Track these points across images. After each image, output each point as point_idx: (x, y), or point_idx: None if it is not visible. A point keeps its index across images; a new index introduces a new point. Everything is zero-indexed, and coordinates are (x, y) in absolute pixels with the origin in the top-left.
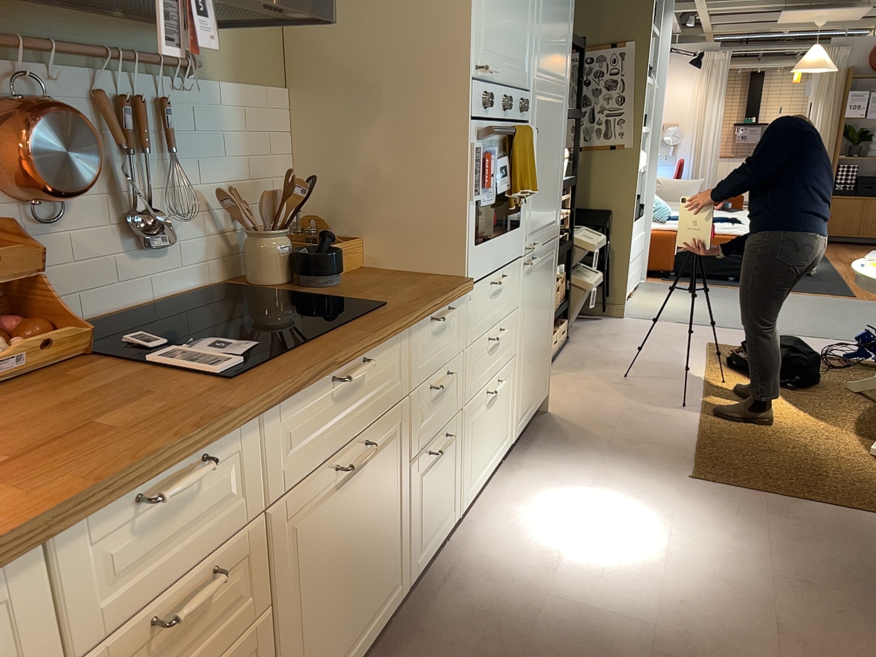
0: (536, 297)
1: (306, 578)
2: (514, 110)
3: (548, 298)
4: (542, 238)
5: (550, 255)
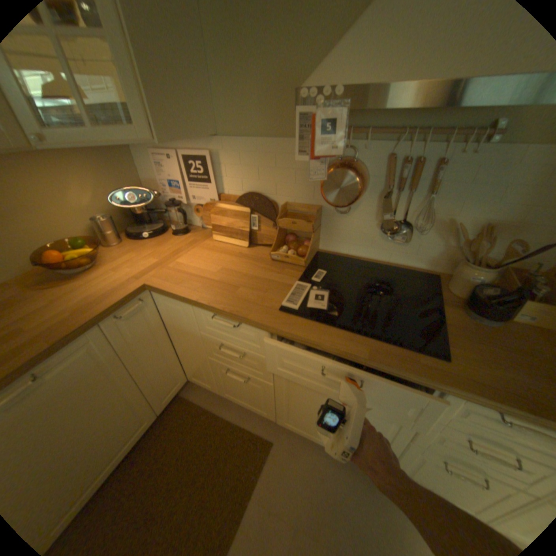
0: None
1: (297, 397)
2: None
3: None
4: None
5: None
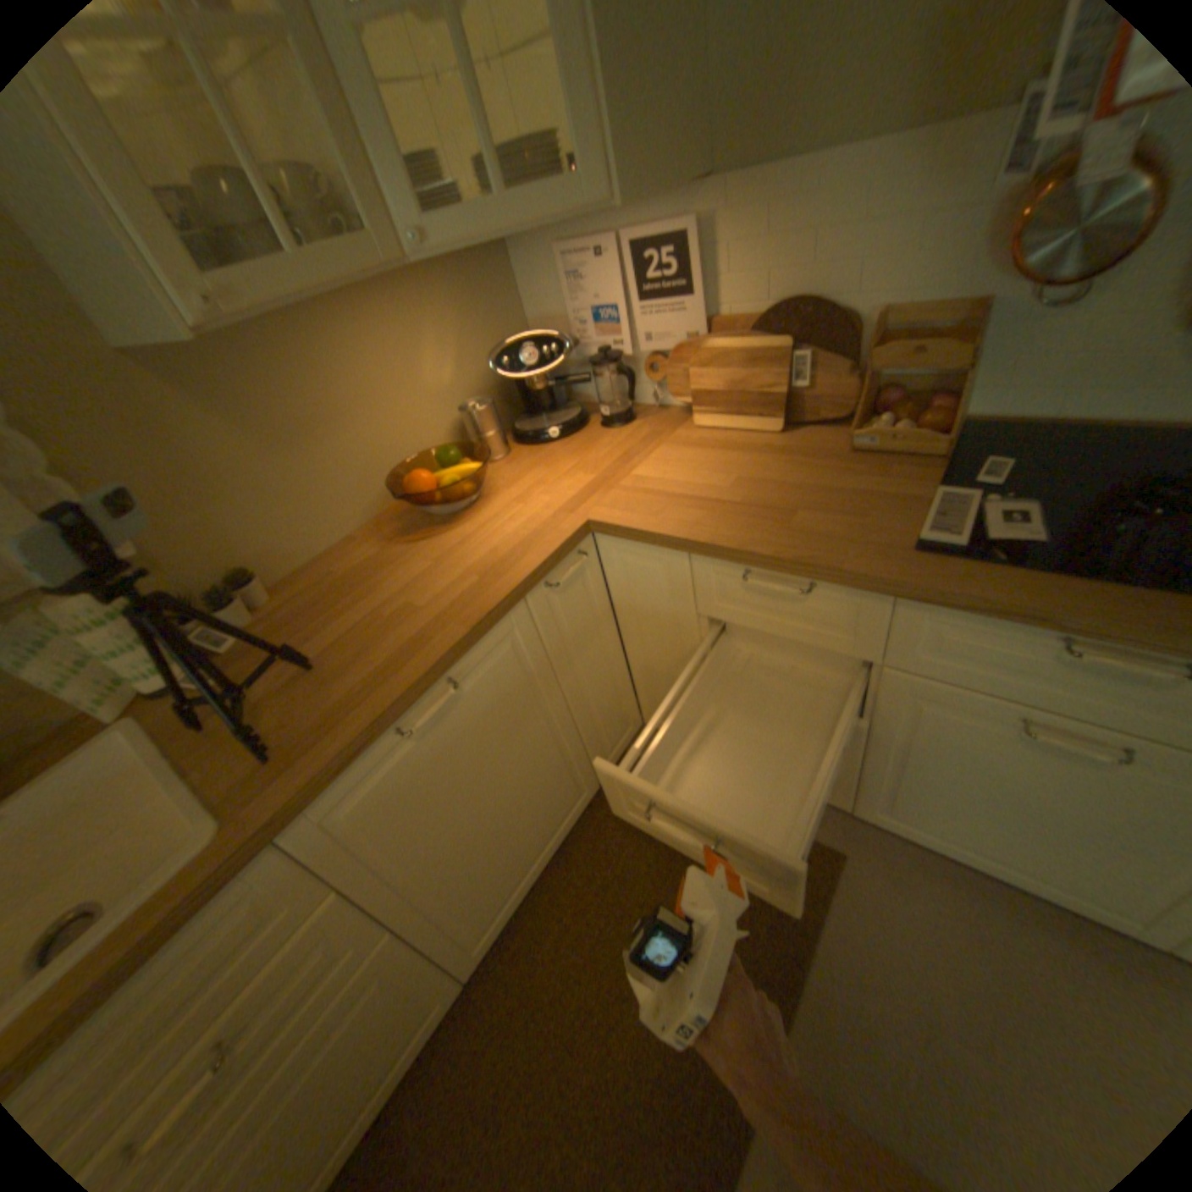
0: None
1: (933, 755)
2: None
3: None
4: None
5: None
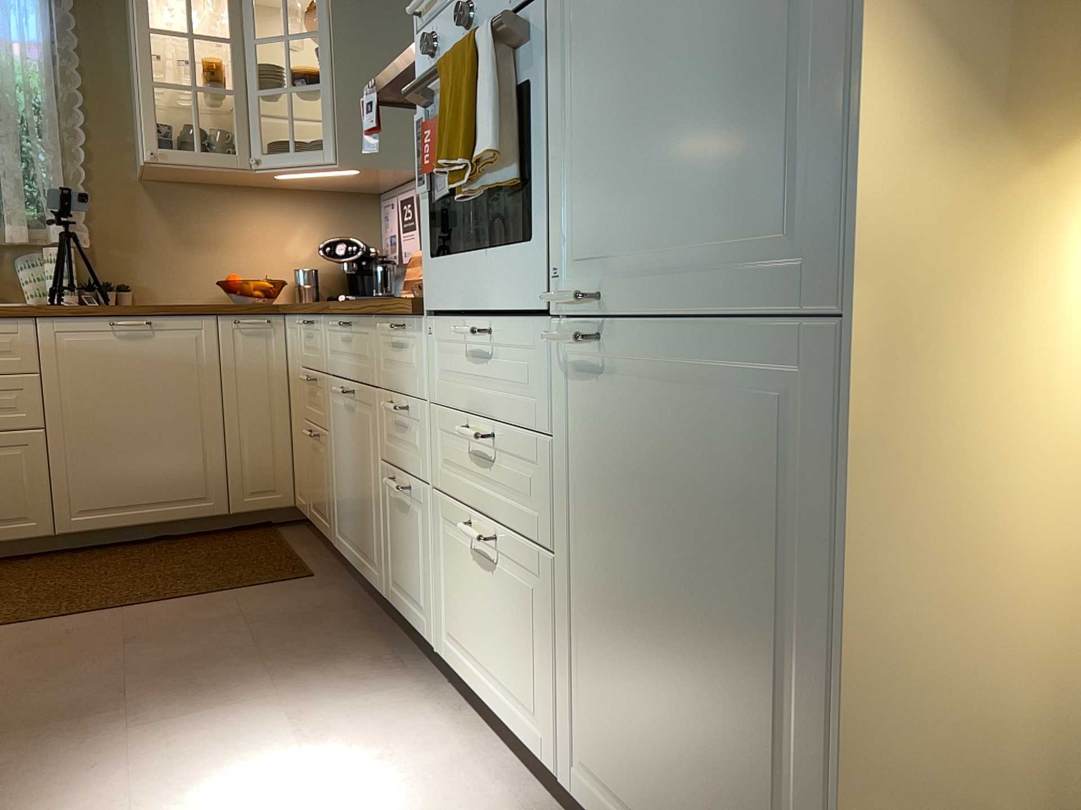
0: (647, 484)
1: (336, 443)
2: (495, 6)
3: (756, 563)
4: (661, 295)
5: (764, 386)
